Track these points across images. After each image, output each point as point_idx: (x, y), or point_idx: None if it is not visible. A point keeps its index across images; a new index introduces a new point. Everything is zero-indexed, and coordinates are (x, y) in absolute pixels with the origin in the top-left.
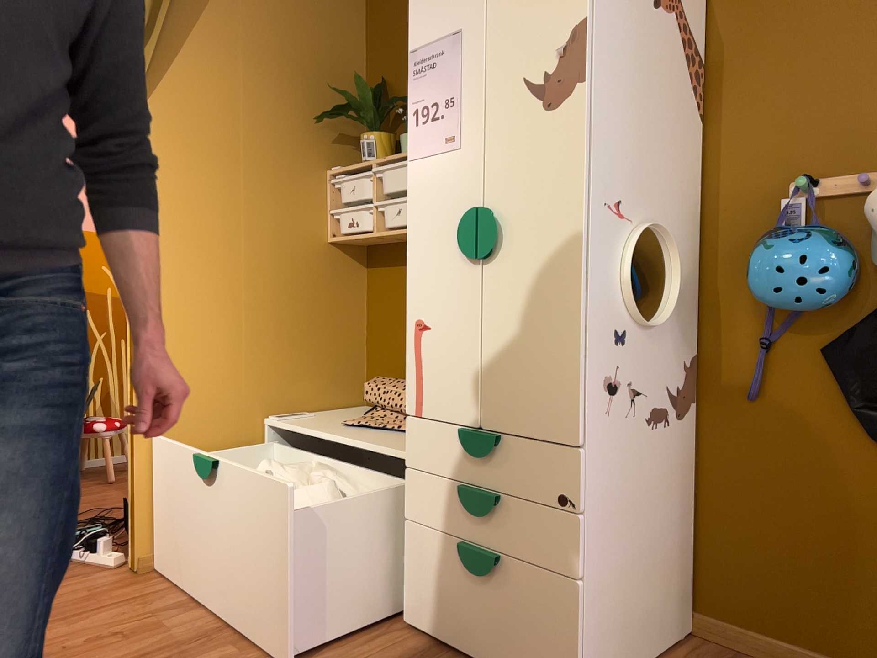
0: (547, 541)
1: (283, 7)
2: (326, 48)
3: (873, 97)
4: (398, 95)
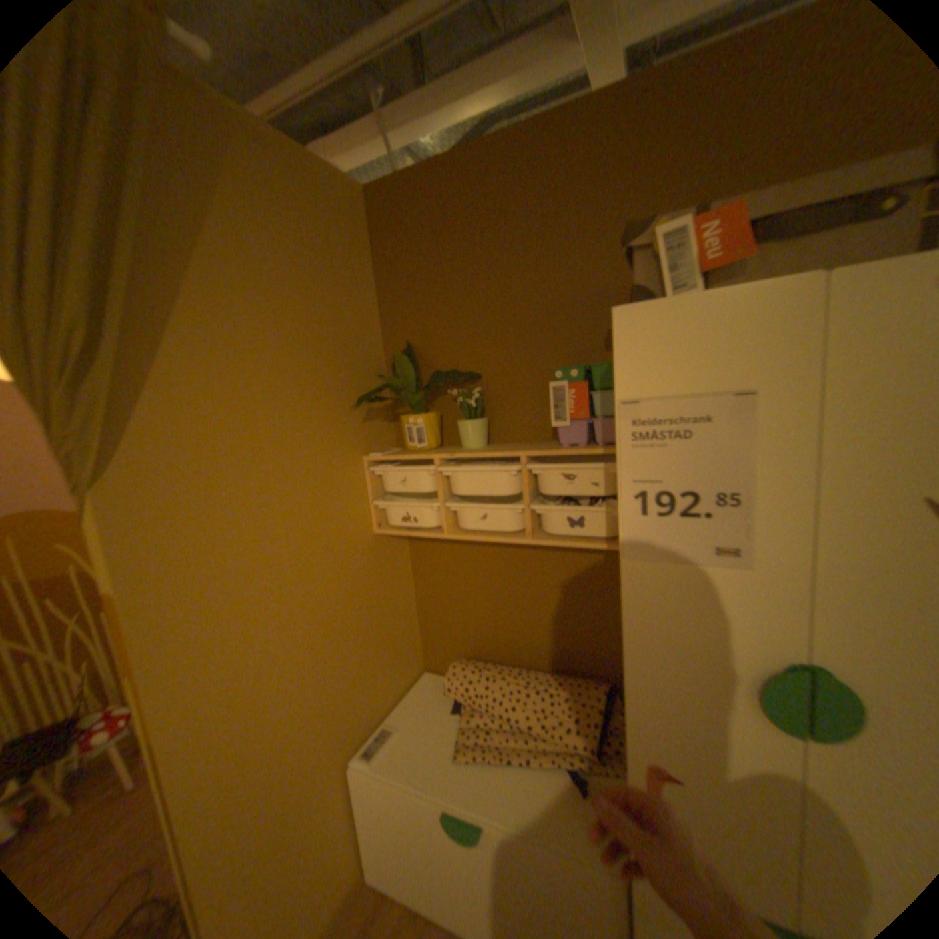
0: None
1: (287, 264)
2: (341, 309)
3: None
4: (432, 362)
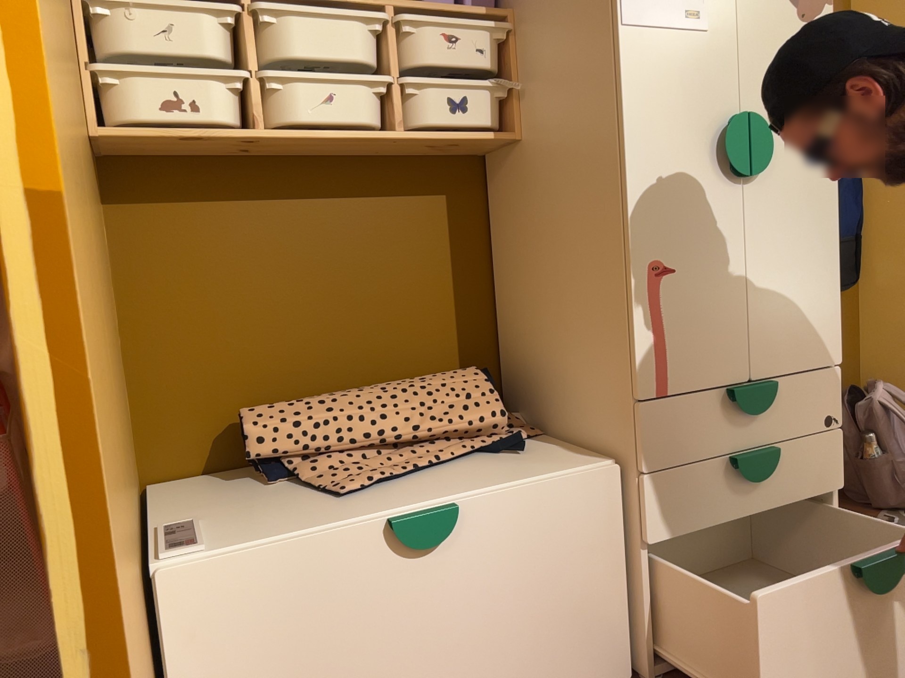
0: (818, 466)
1: None
2: None
3: None
4: None
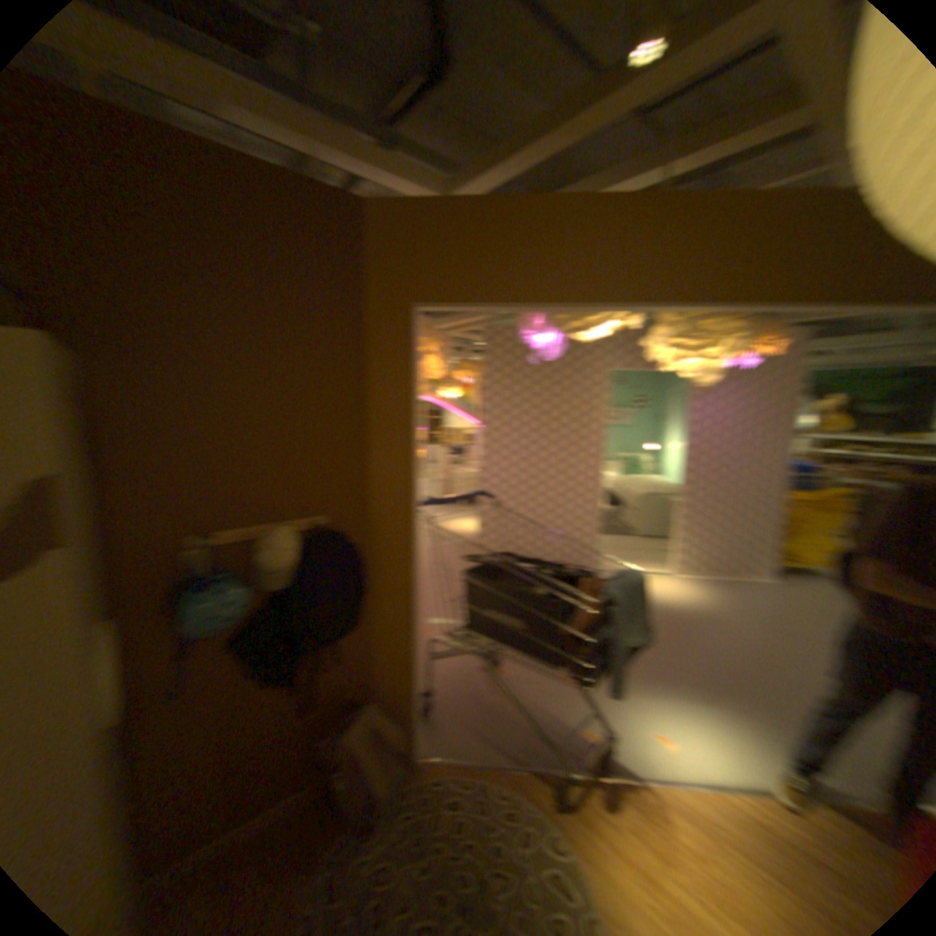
0: None
1: None
2: None
3: (233, 478)
4: None
